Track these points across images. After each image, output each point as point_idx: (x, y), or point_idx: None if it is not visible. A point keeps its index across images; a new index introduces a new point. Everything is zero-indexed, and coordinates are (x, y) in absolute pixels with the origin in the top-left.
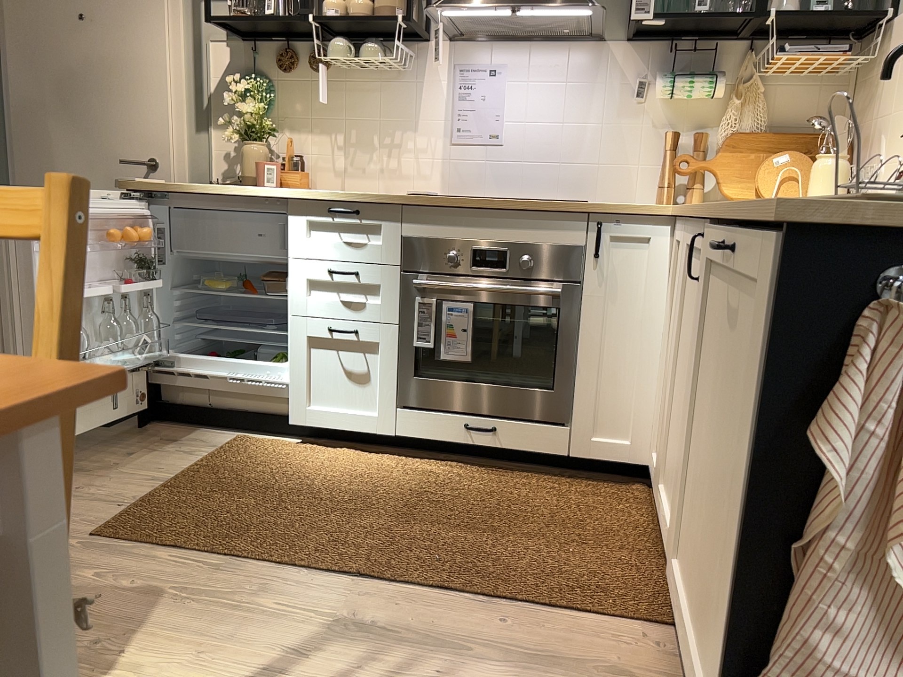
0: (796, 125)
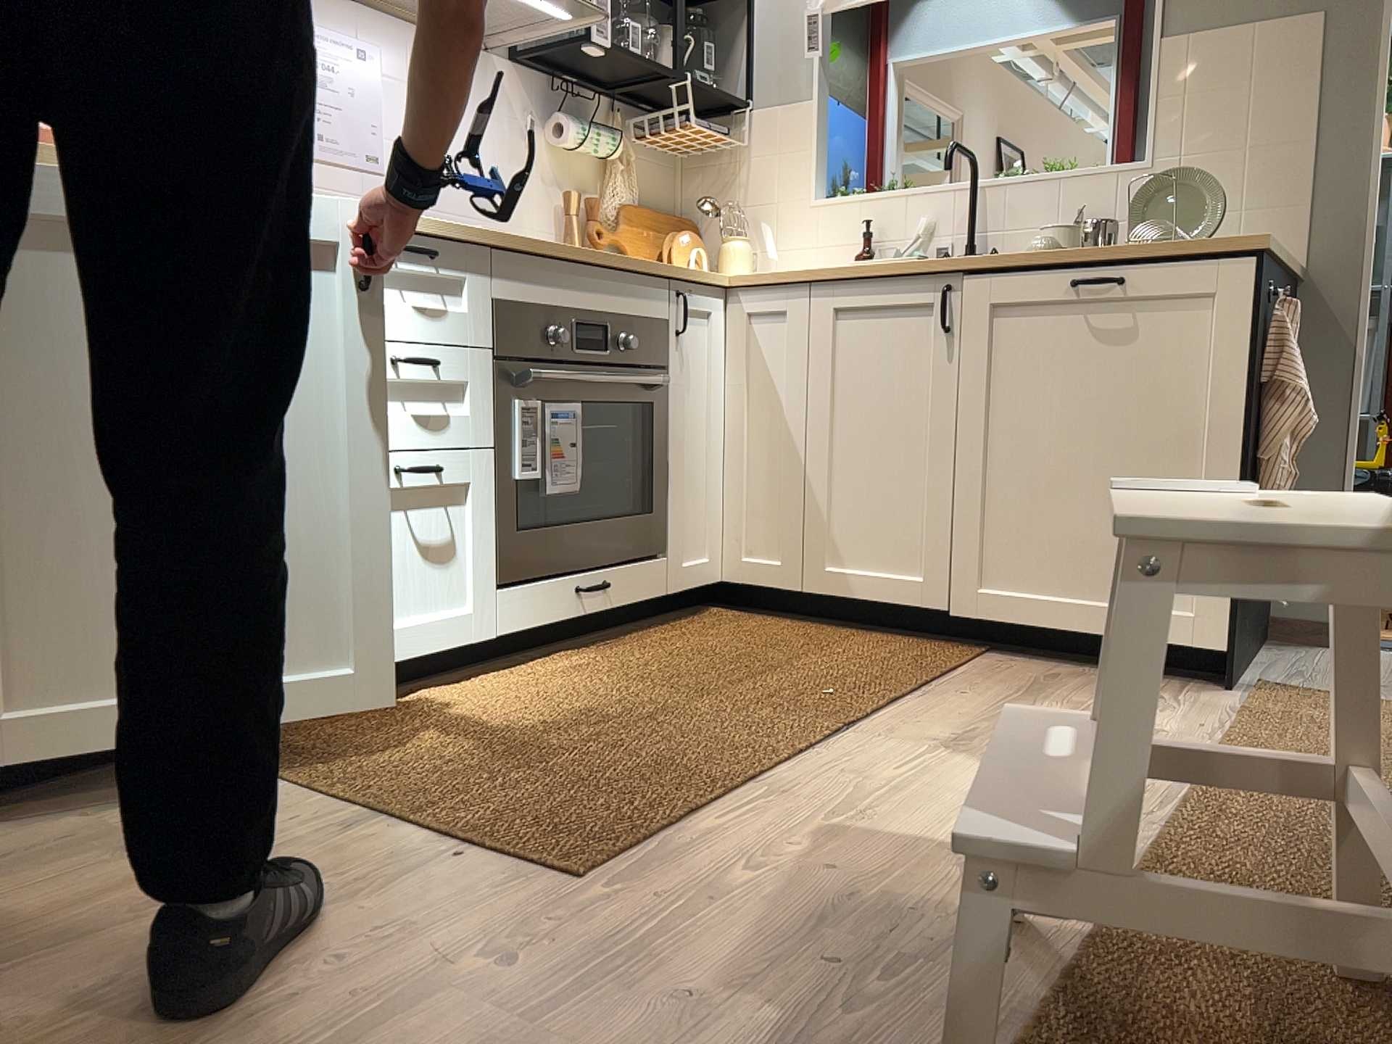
0: (650, 202)
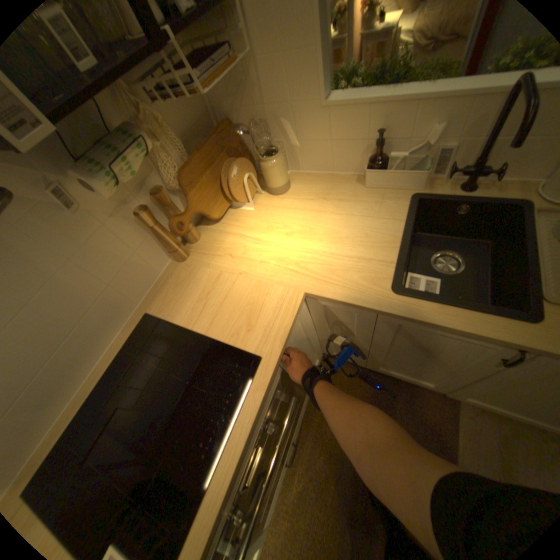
0: (187, 125)
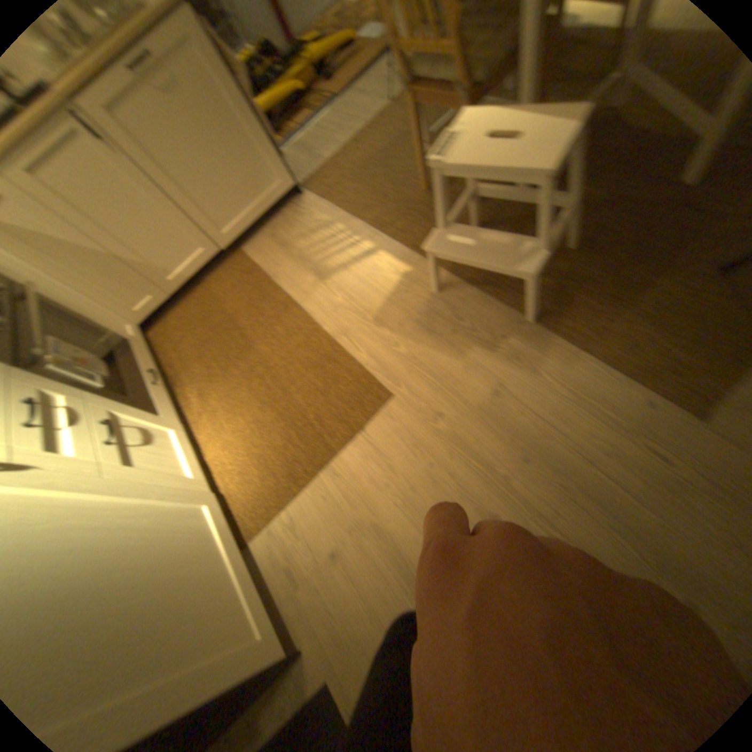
0: None
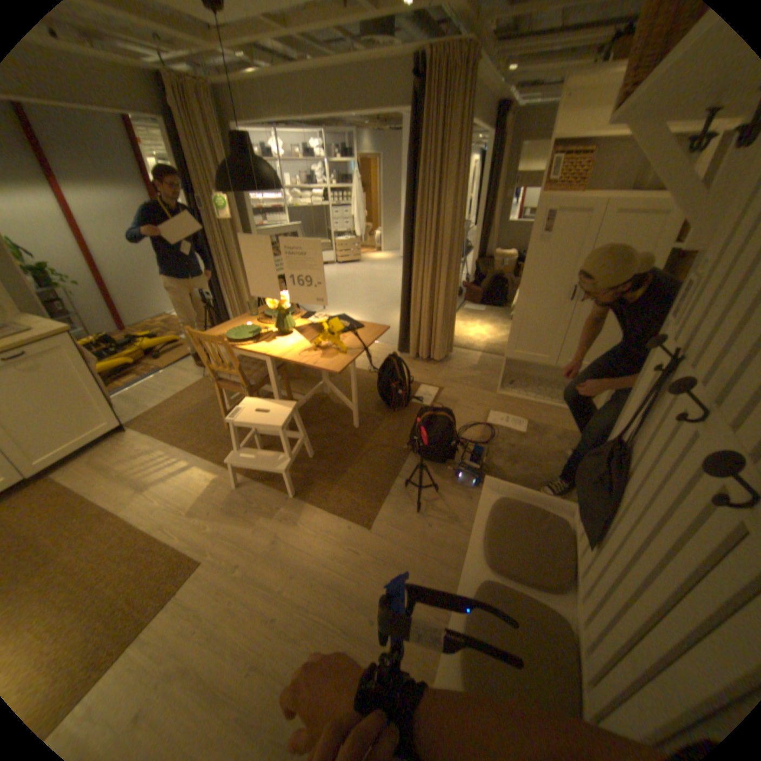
0: None
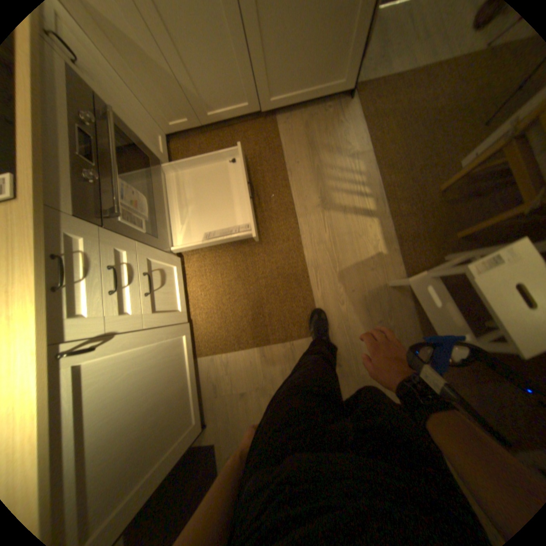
0: None
